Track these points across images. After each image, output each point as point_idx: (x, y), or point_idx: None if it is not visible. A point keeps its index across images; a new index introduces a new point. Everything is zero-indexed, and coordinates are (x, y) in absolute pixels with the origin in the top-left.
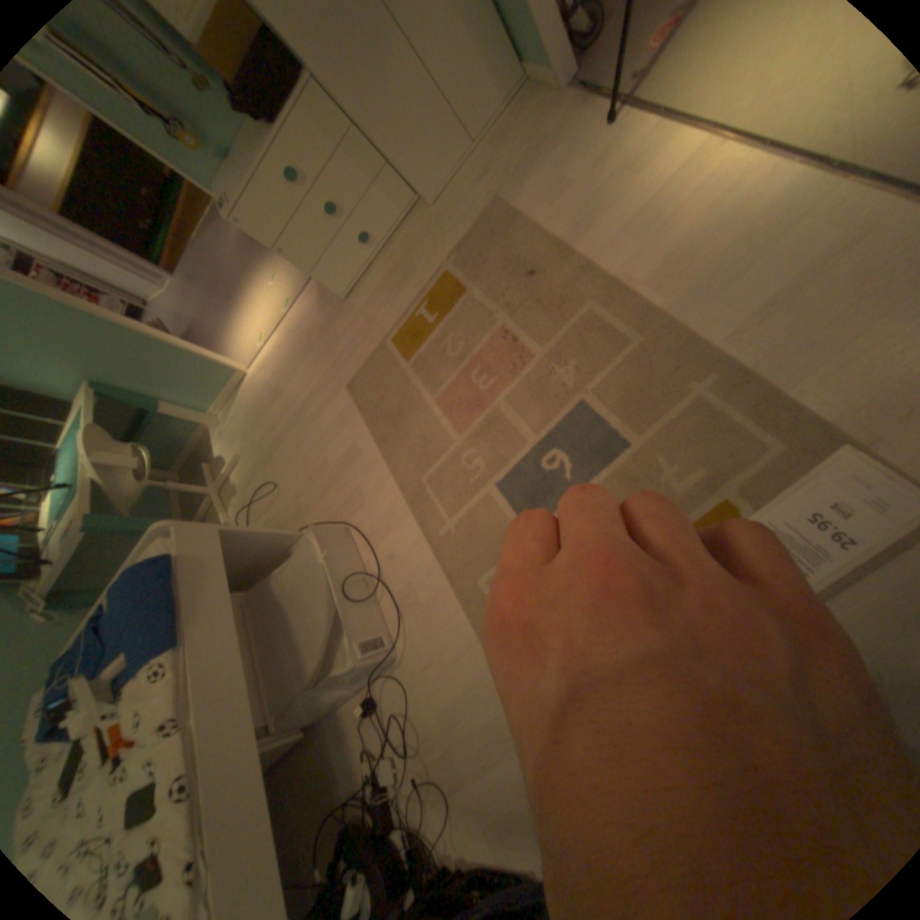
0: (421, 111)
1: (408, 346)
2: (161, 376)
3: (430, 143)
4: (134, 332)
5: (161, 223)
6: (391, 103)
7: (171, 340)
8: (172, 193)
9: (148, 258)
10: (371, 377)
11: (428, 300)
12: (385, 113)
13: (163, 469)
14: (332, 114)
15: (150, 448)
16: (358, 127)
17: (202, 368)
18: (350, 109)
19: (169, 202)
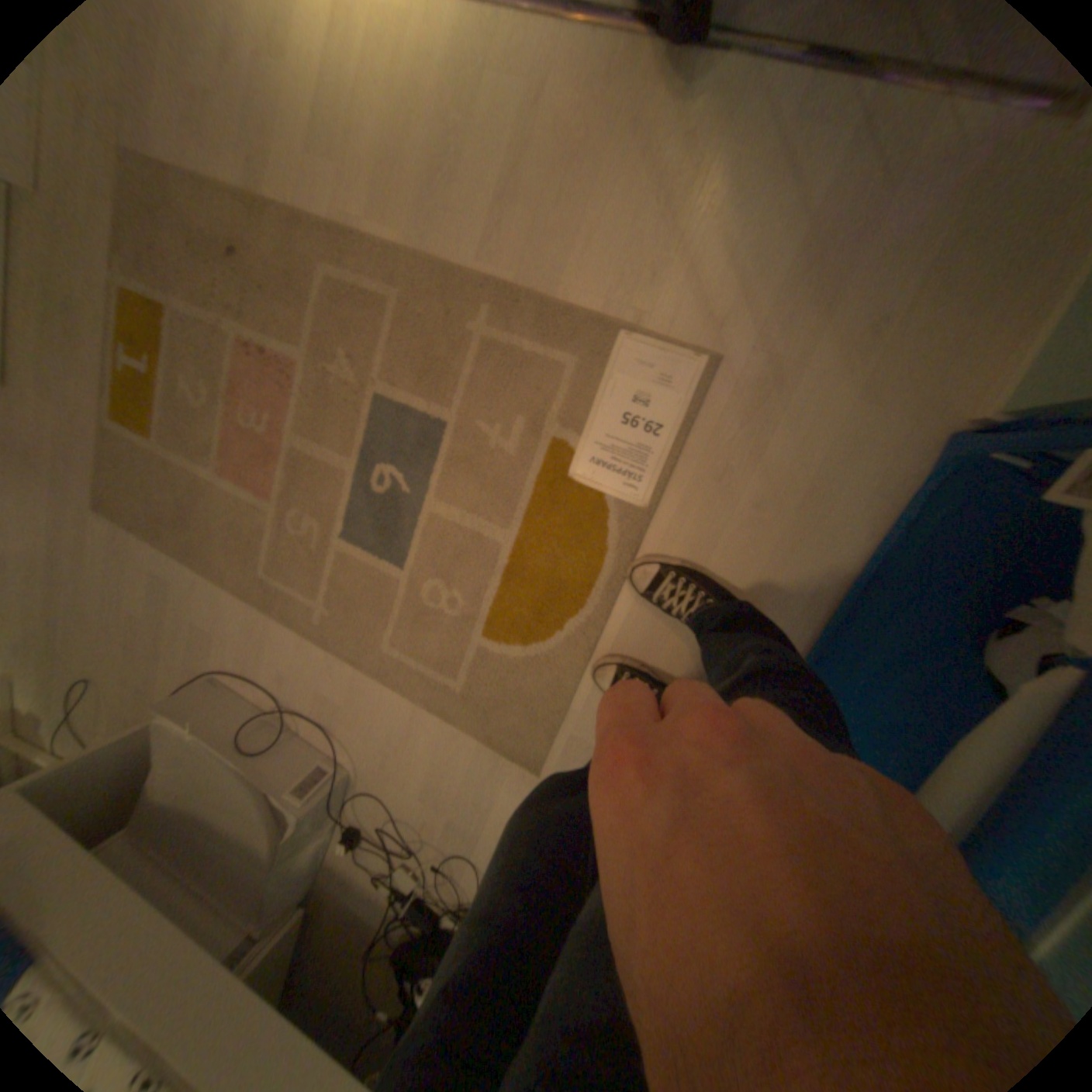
0: None
1: (137, 416)
2: None
3: None
4: None
5: None
6: None
7: None
8: None
9: None
10: (117, 479)
11: (123, 339)
12: None
13: None
14: None
15: None
16: None
17: None
18: None
19: None
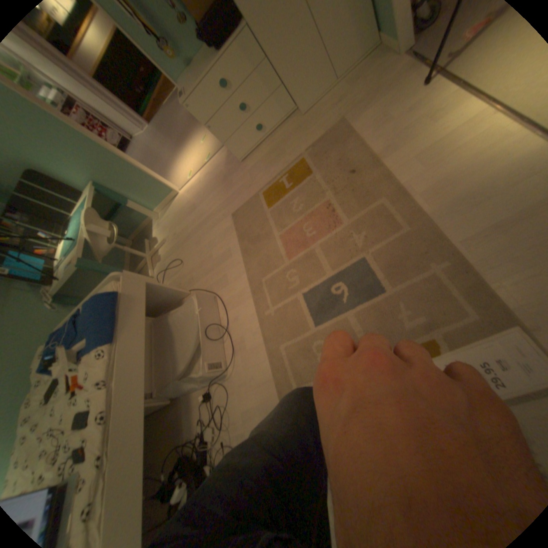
0: (309, 56)
1: (271, 199)
2: (132, 186)
3: (311, 77)
4: (121, 158)
5: (148, 91)
6: (292, 48)
7: (140, 166)
8: (158, 74)
9: (138, 110)
10: (246, 212)
11: (289, 174)
12: (287, 54)
13: (124, 237)
14: (255, 49)
15: (119, 224)
16: (269, 59)
17: (154, 185)
18: (266, 49)
19: (155, 79)
